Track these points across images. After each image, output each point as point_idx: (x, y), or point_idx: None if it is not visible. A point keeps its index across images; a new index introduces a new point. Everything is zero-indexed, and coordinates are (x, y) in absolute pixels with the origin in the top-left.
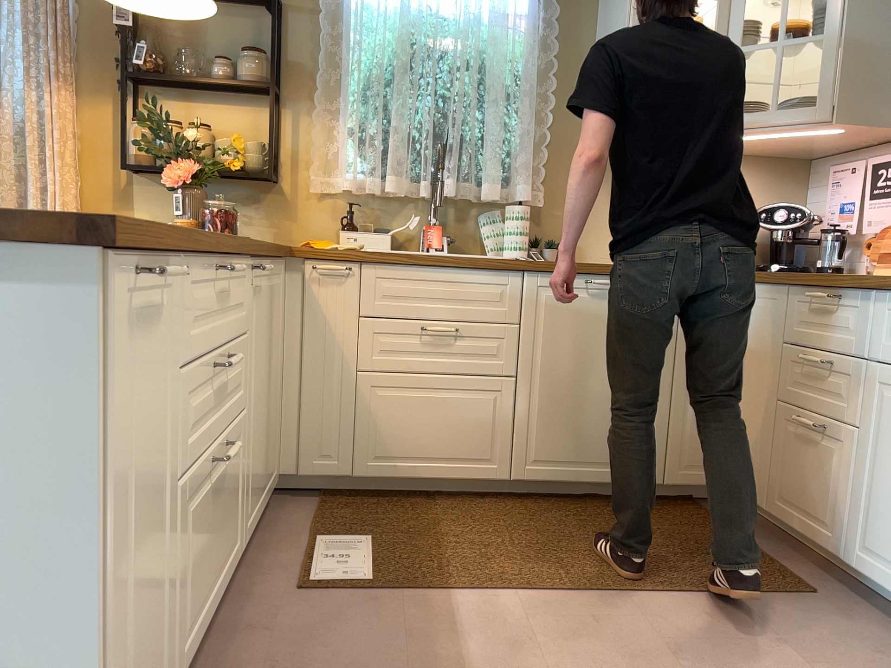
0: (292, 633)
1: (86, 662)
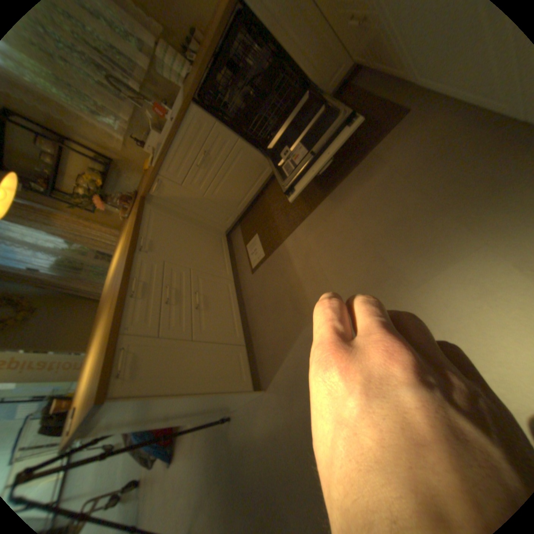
0: (259, 290)
1: (213, 391)
